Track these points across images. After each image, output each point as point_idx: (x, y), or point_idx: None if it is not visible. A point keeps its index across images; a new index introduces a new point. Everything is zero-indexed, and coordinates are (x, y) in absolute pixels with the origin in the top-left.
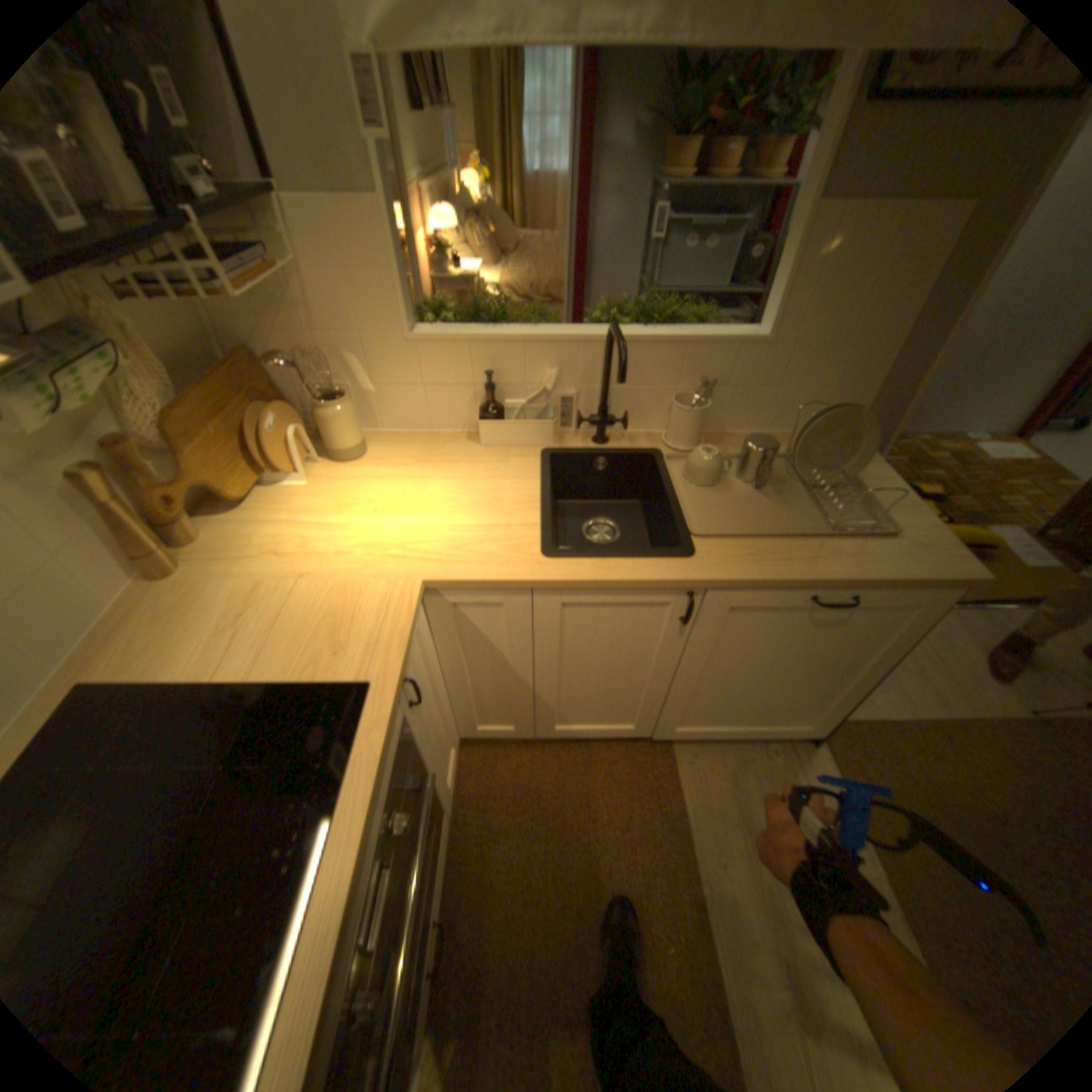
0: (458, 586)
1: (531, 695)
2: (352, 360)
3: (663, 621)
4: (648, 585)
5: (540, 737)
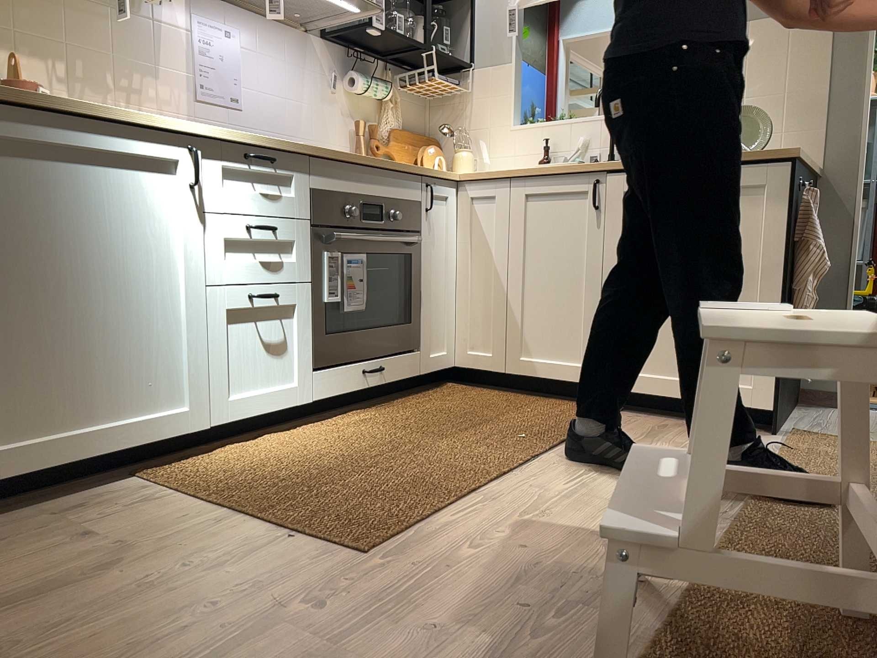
0: (476, 180)
1: (507, 301)
2: (484, 145)
3: (587, 213)
4: (571, 173)
5: (511, 370)
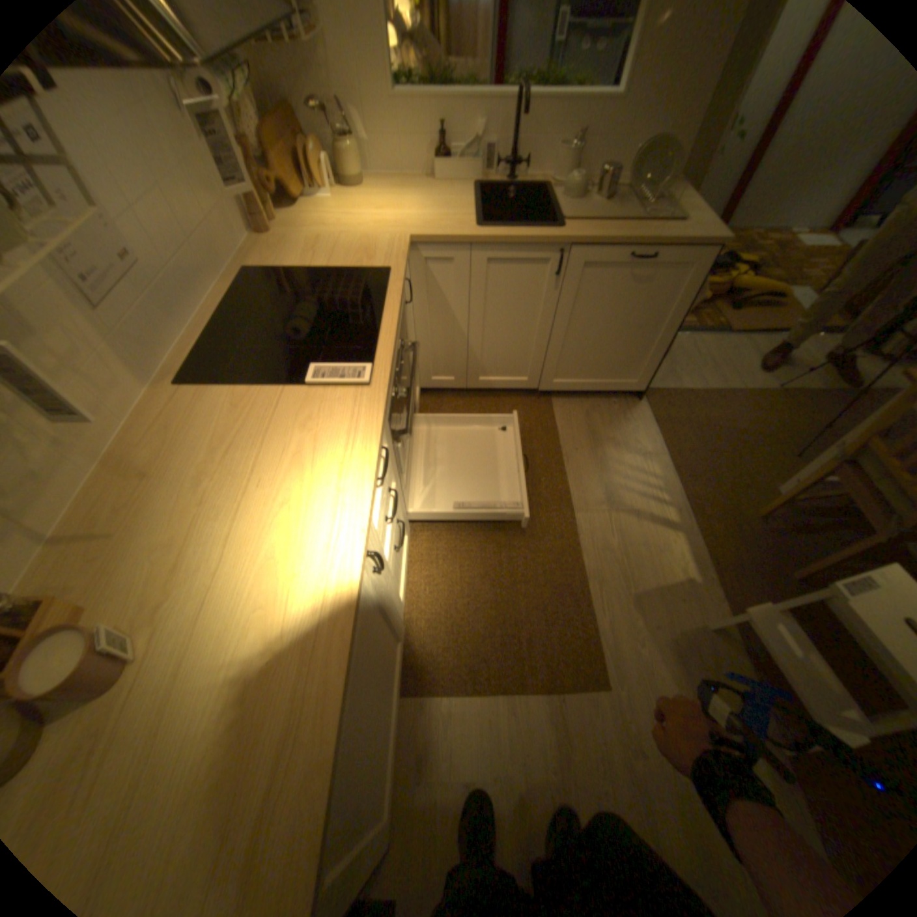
0: (430, 241)
1: (467, 344)
2: (354, 112)
3: (546, 276)
4: (538, 241)
5: (470, 386)
